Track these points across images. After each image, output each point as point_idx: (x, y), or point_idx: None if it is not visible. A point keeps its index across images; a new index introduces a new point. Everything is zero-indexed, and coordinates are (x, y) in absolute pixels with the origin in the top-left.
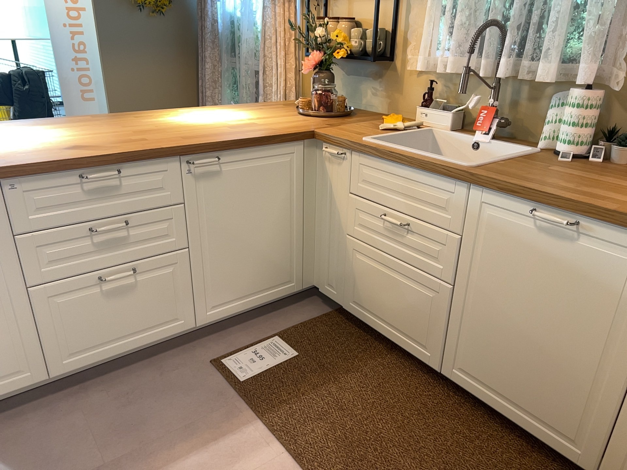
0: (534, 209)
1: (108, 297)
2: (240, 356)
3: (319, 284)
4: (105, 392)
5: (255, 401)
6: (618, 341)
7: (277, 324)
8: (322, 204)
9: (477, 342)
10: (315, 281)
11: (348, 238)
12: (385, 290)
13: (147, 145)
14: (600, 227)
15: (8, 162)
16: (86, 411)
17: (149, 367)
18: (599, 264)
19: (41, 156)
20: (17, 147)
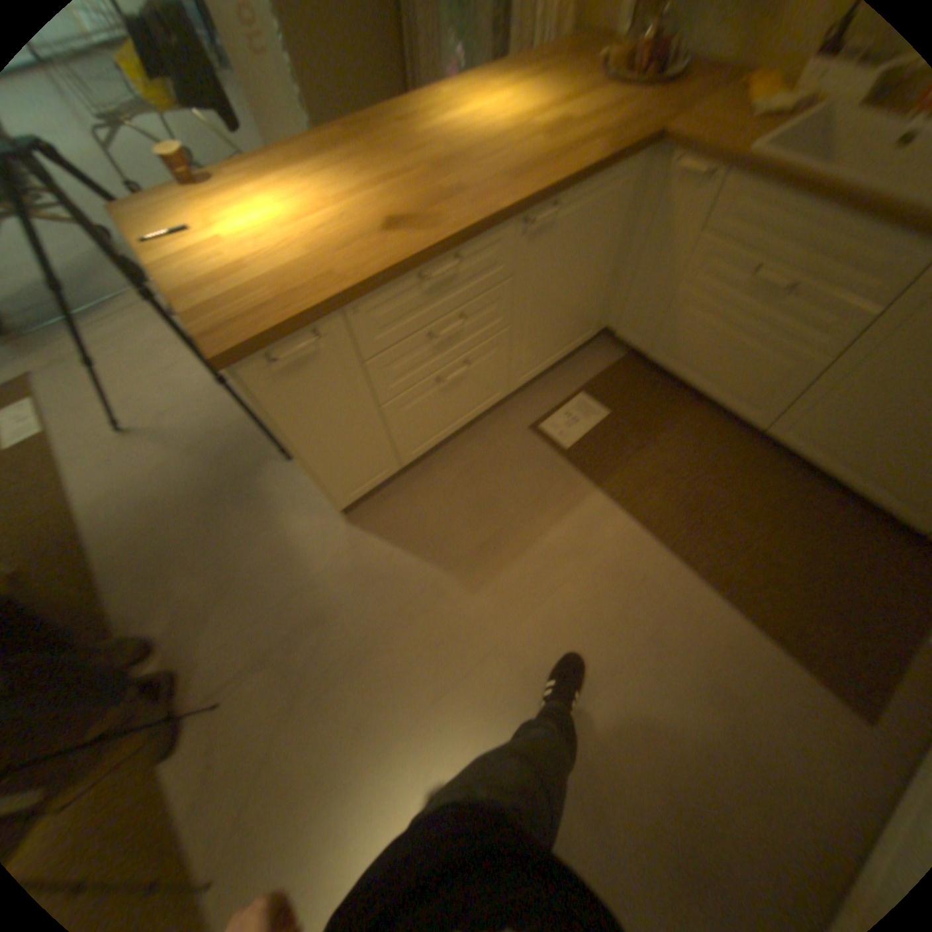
0: None
1: (441, 395)
2: (553, 421)
3: (614, 328)
4: (445, 471)
5: (585, 470)
6: None
7: (575, 378)
8: (643, 238)
9: (837, 418)
10: (608, 325)
11: (679, 288)
12: (718, 350)
13: (475, 205)
14: None
15: (335, 277)
16: (439, 493)
17: (471, 440)
18: None
19: (363, 256)
20: (311, 234)
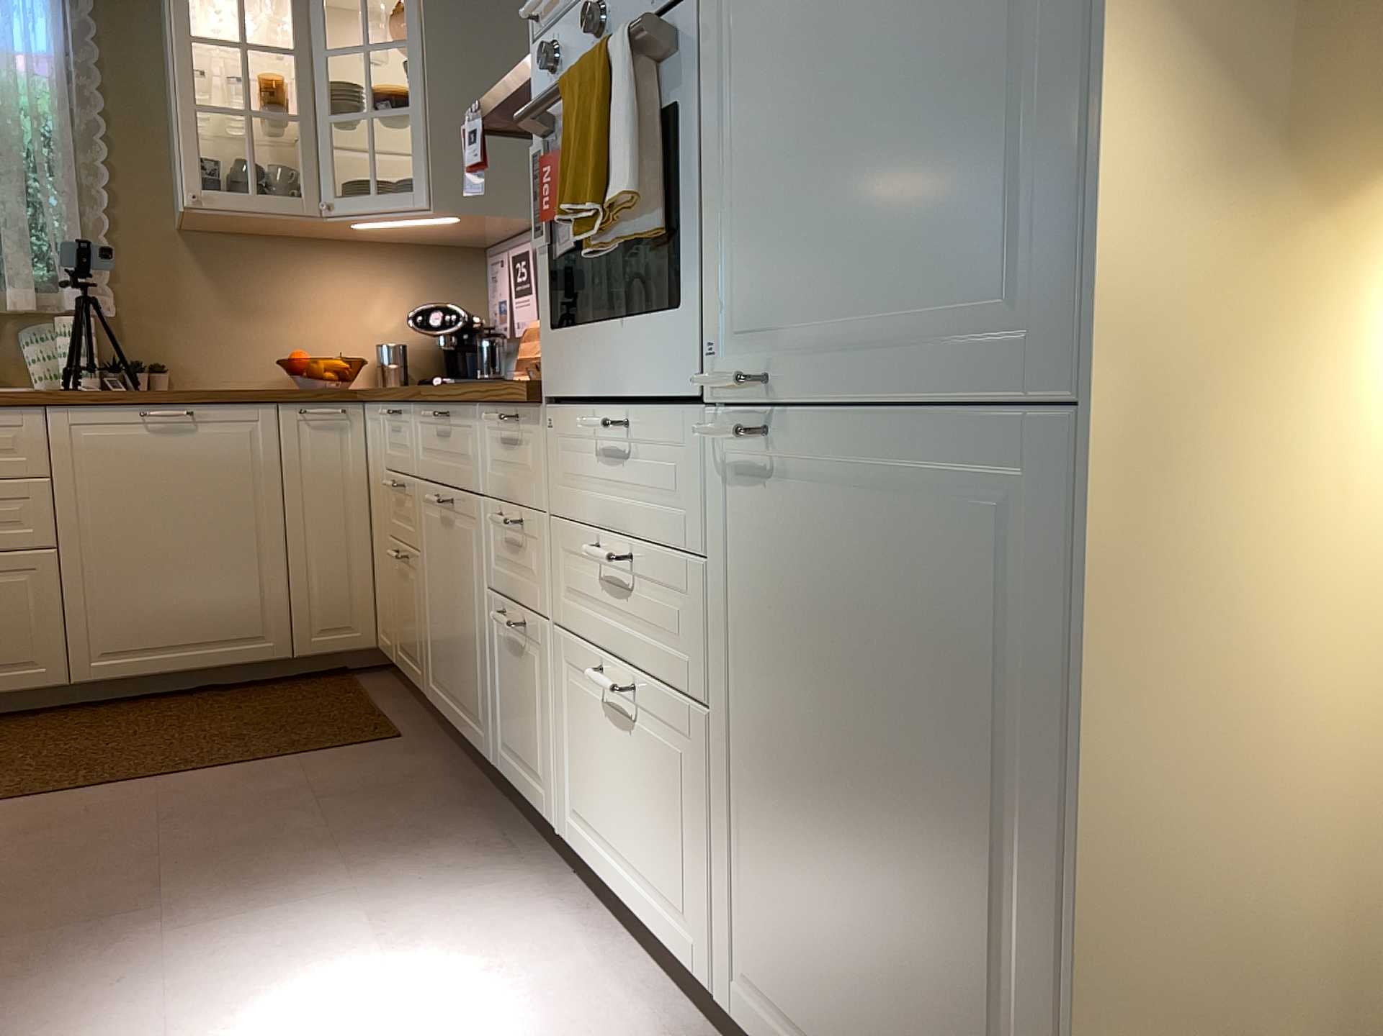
0: (142, 412)
1: None
2: None
3: None
4: None
5: None
6: (263, 507)
7: None
8: None
9: (115, 602)
10: None
11: None
12: None
13: None
14: (211, 409)
15: None
16: None
17: None
18: (223, 443)
19: None
20: None
